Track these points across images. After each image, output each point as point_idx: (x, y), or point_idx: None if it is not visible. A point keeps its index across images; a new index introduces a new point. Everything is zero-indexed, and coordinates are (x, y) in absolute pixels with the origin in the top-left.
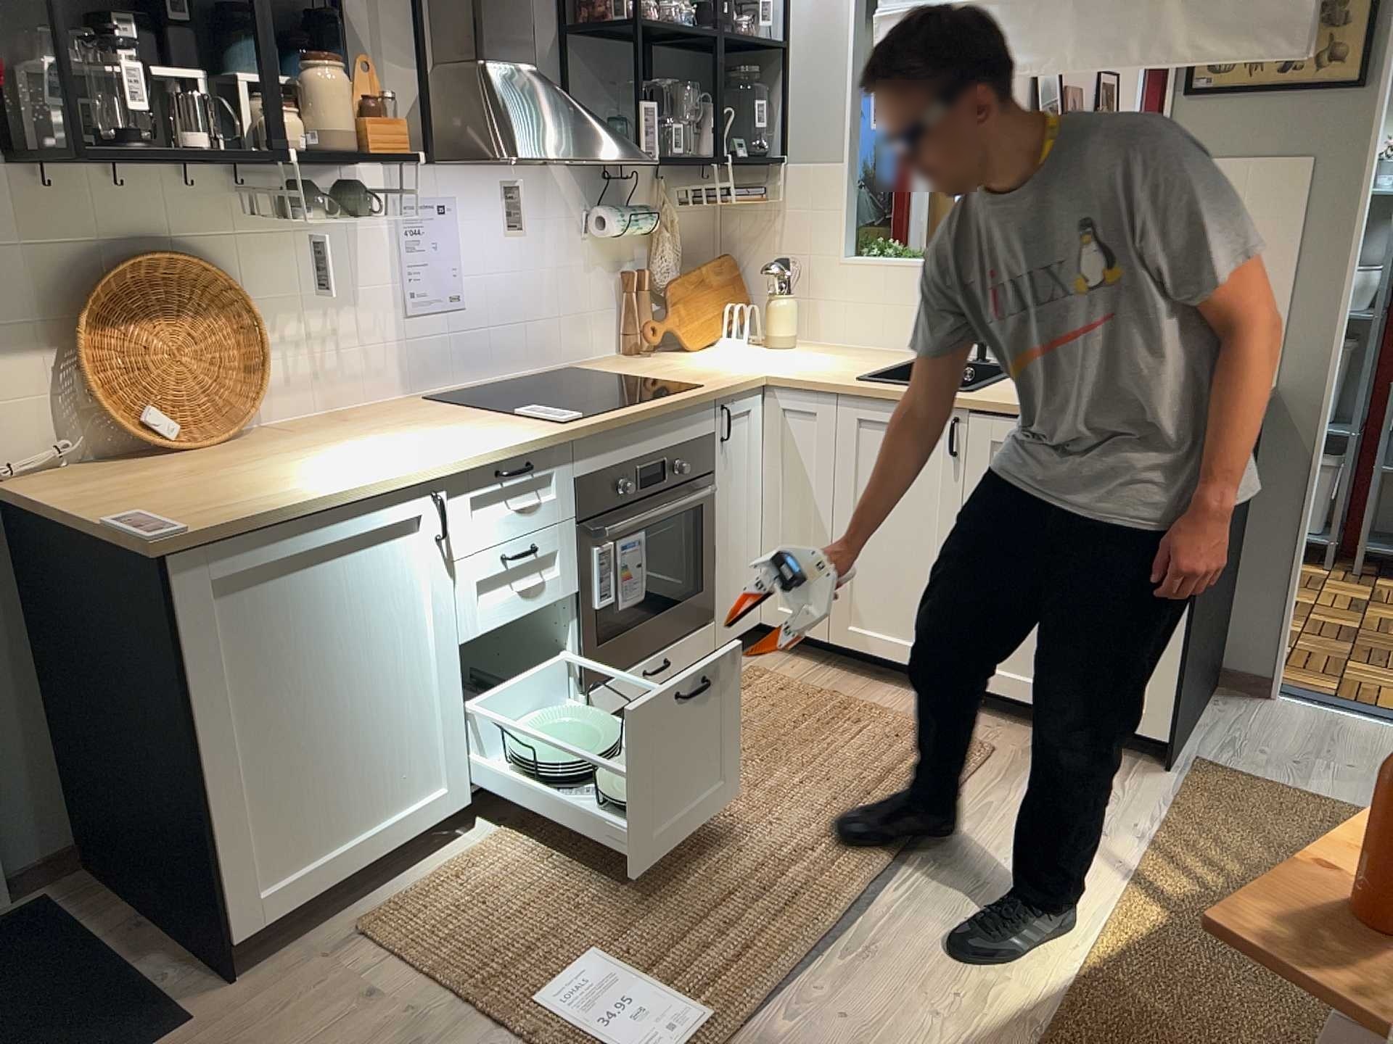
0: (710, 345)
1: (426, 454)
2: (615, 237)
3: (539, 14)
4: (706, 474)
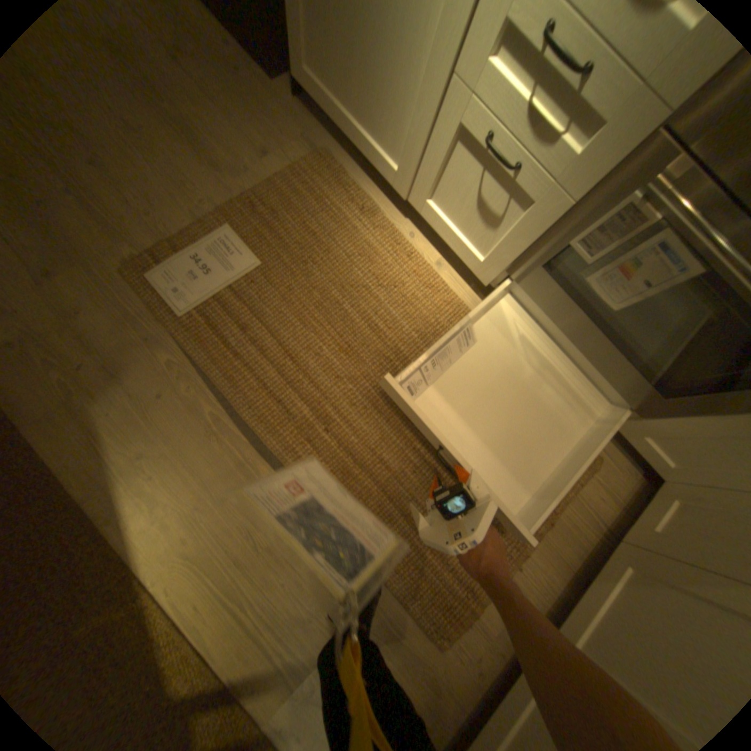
0: None
1: None
2: None
3: None
4: None
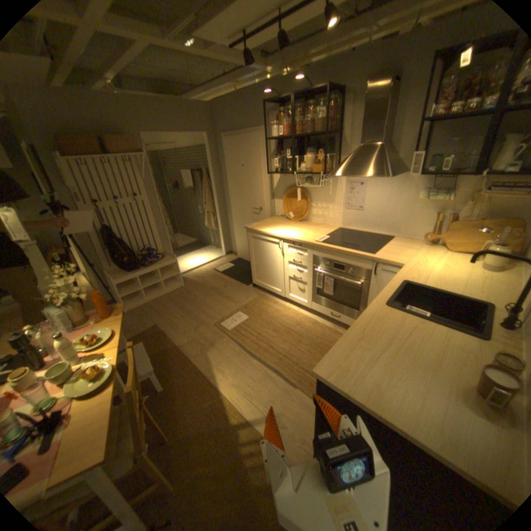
0: (467, 253)
1: (287, 233)
2: (426, 199)
3: (419, 116)
4: (365, 280)
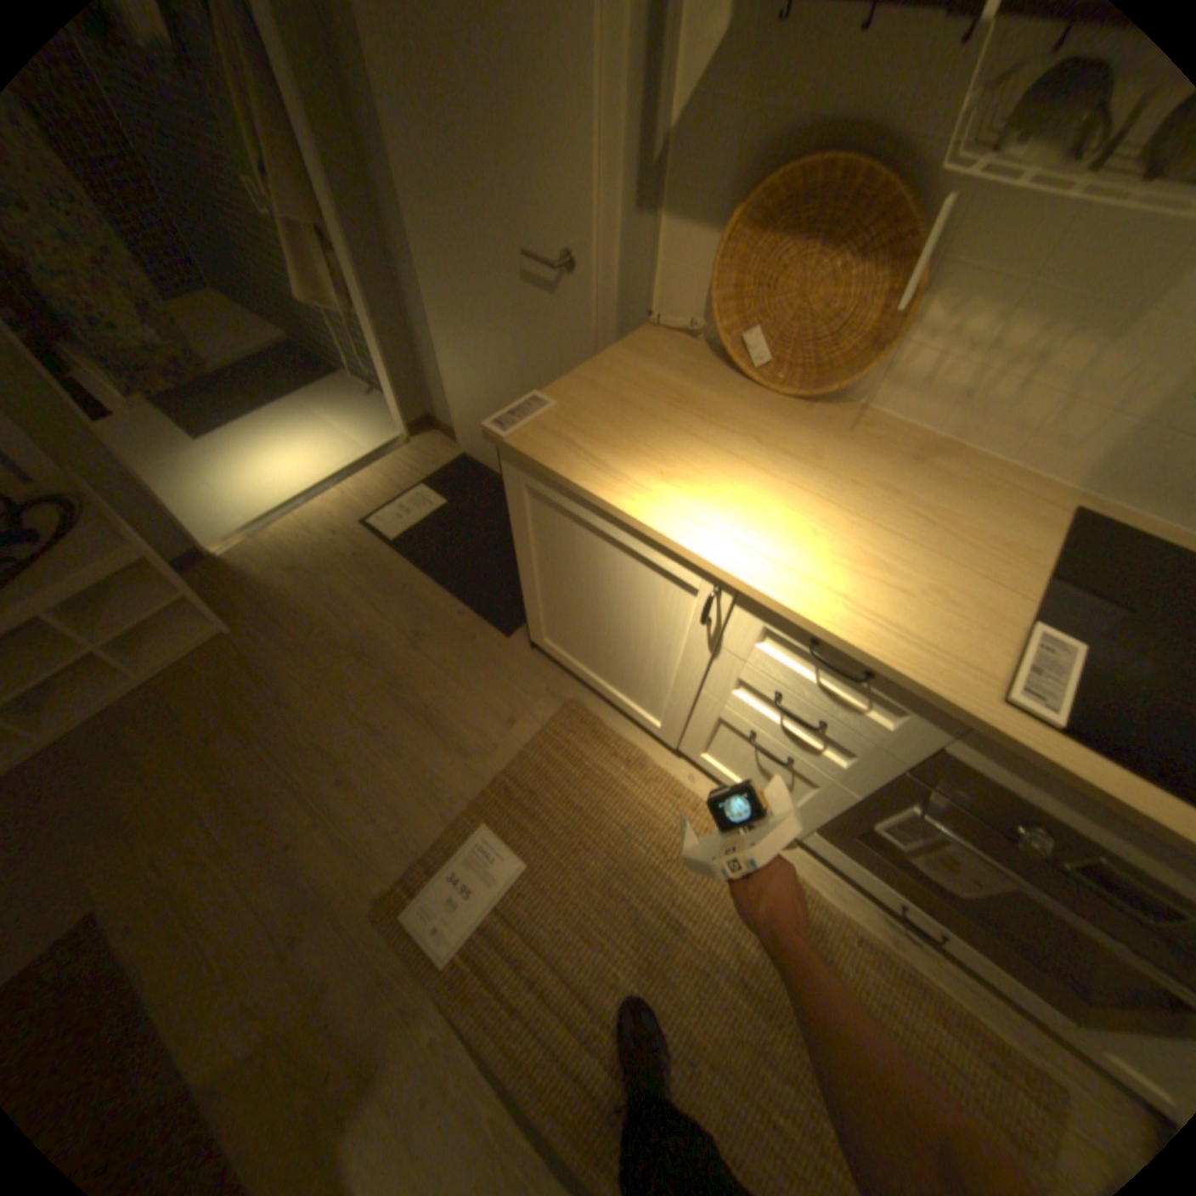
0: None
1: (782, 553)
2: None
3: None
4: None
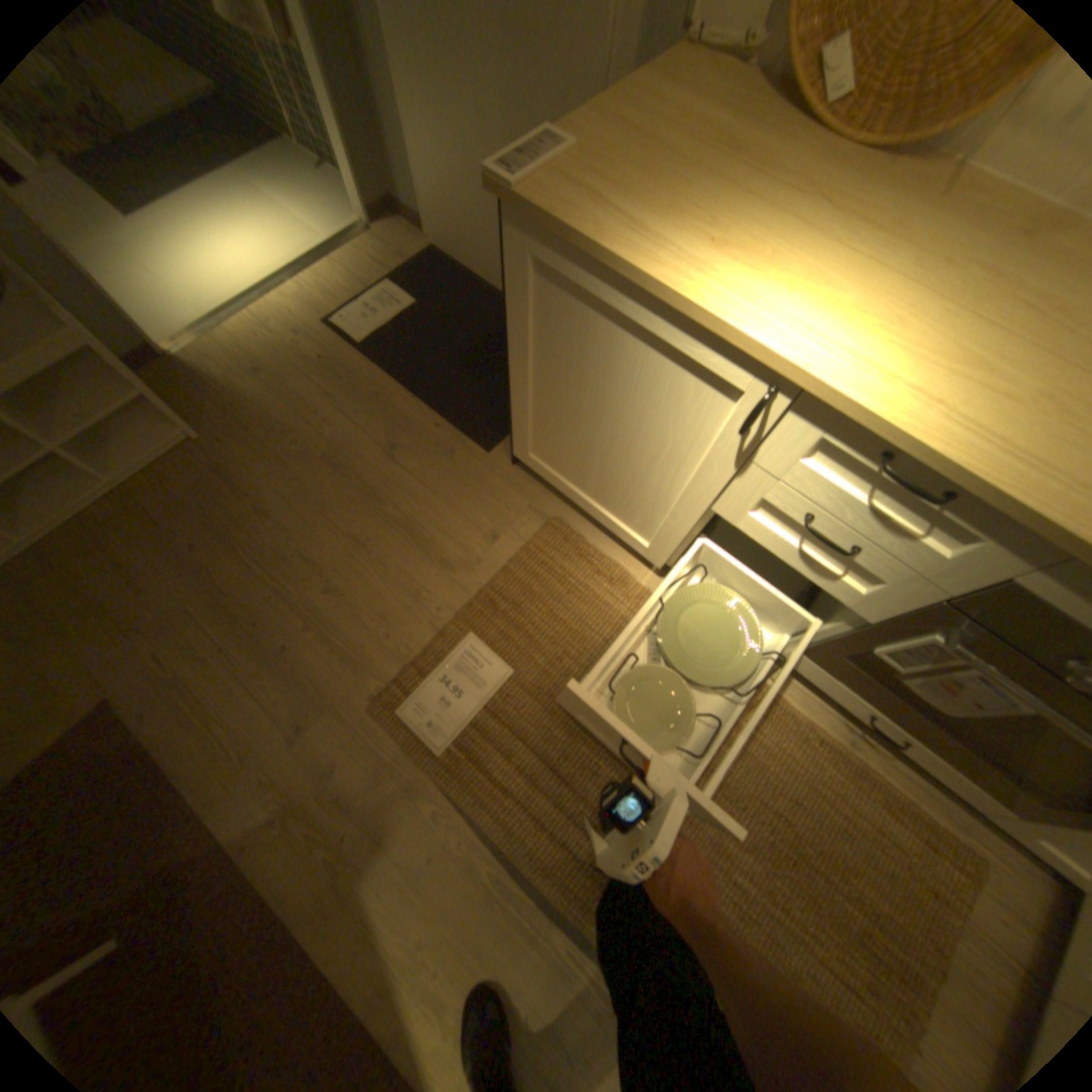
0: None
1: (865, 344)
2: None
3: None
4: None
